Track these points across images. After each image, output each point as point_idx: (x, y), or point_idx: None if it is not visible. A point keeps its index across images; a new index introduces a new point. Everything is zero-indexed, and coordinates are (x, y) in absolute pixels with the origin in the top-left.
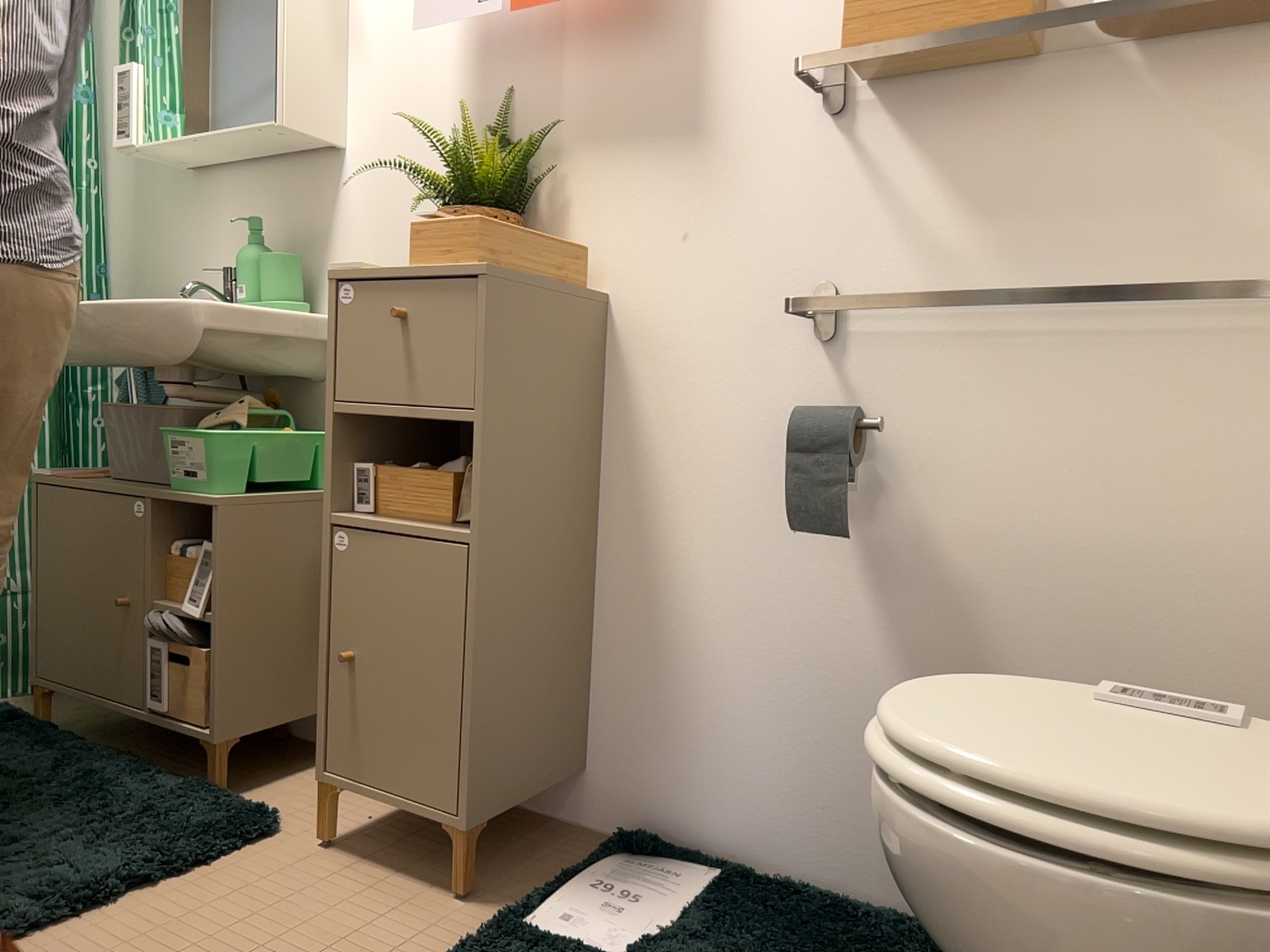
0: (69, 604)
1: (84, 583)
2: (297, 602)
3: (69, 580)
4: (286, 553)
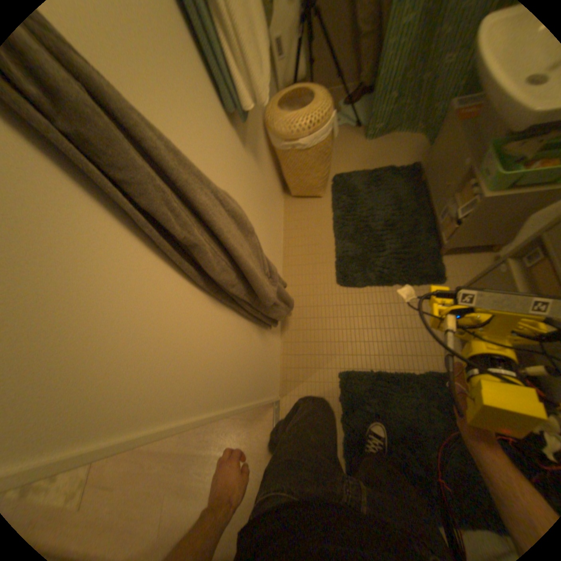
0: (438, 158)
1: (443, 158)
2: (501, 223)
3: (441, 151)
4: (507, 211)
